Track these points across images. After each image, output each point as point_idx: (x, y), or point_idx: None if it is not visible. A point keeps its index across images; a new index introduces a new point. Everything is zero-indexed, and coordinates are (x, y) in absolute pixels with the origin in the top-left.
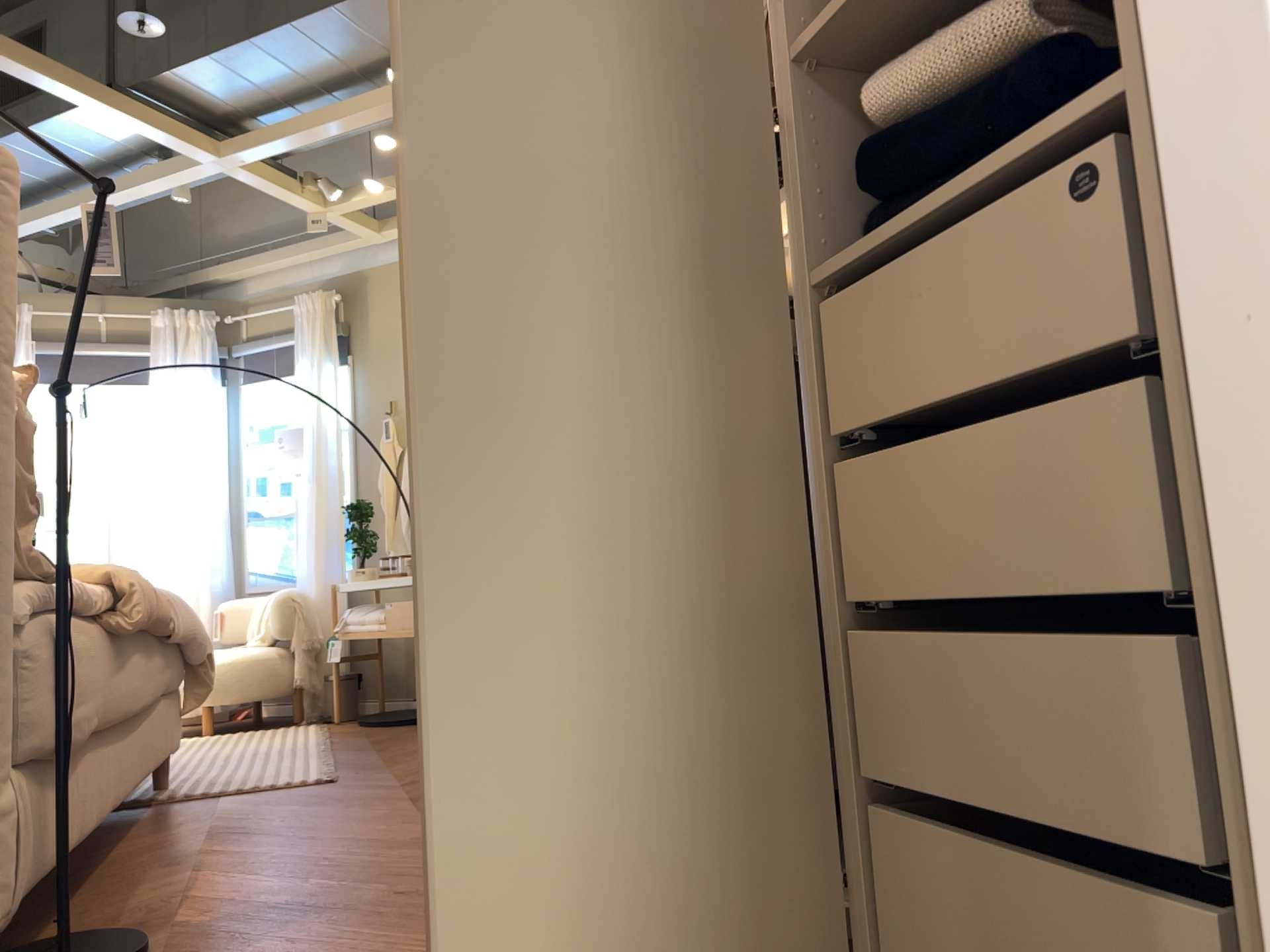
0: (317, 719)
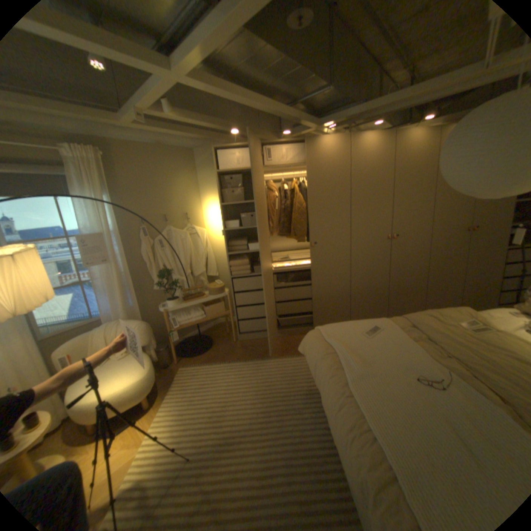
0: (160, 374)
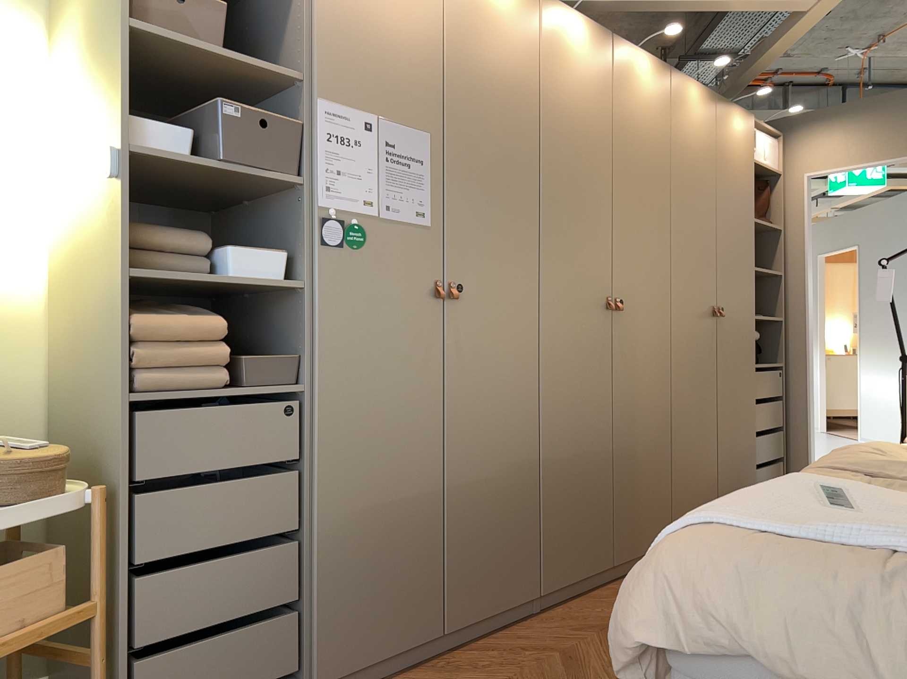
0: None
